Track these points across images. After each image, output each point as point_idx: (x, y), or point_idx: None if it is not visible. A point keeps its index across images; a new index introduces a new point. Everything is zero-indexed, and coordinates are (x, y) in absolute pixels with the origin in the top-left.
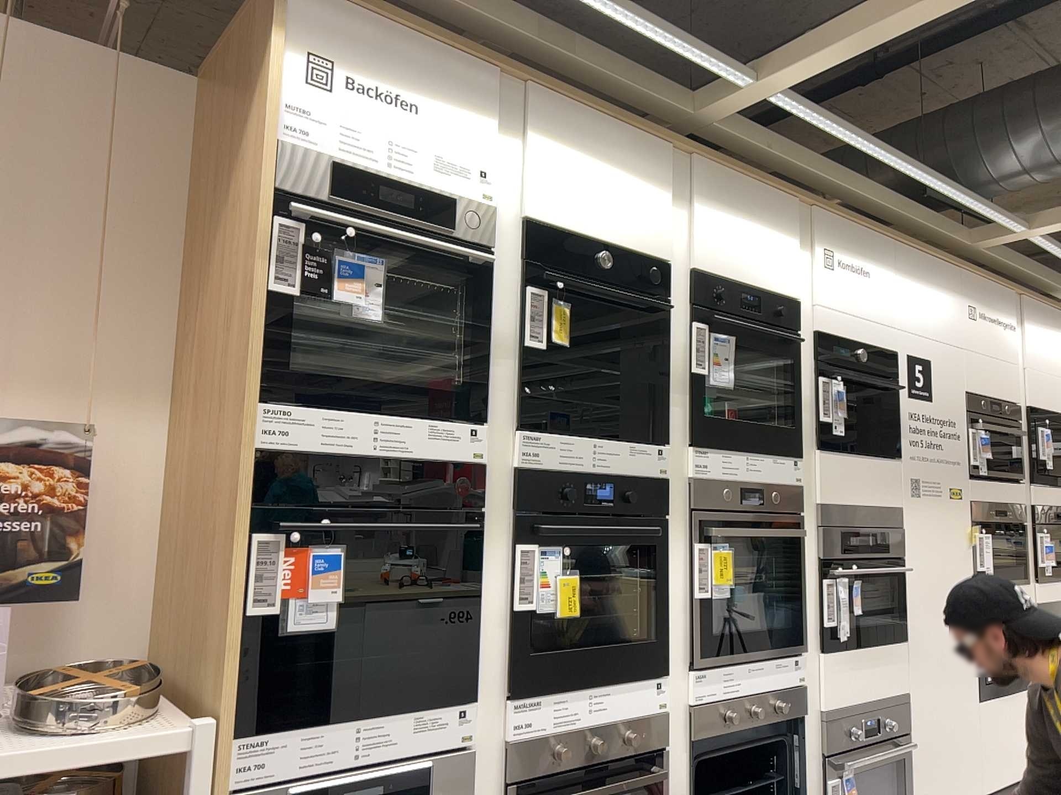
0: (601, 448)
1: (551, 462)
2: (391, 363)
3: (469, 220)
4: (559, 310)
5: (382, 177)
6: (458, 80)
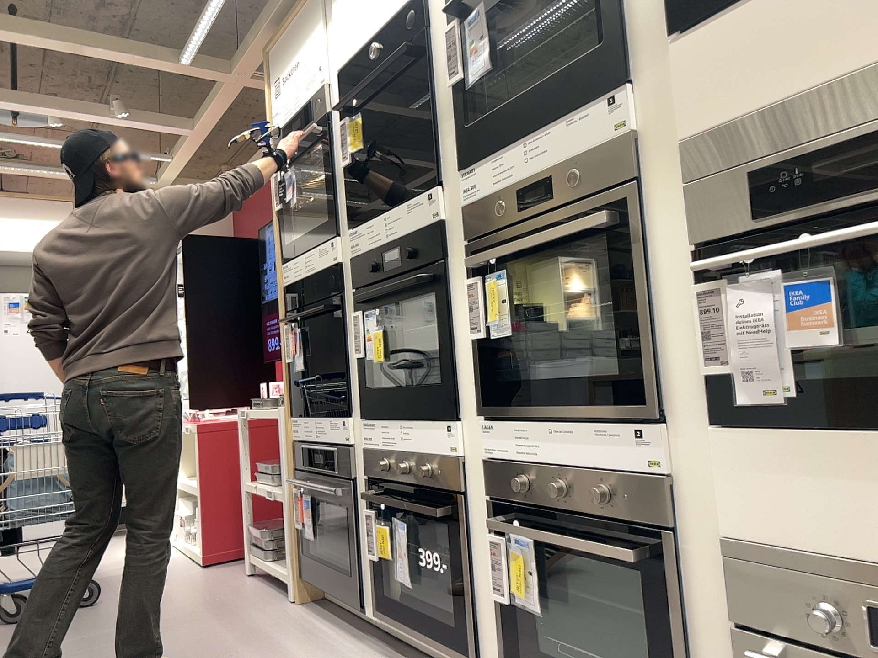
0: (390, 219)
1: (363, 247)
2: (317, 219)
3: (314, 104)
4: (349, 123)
5: (290, 117)
6: (304, 15)
